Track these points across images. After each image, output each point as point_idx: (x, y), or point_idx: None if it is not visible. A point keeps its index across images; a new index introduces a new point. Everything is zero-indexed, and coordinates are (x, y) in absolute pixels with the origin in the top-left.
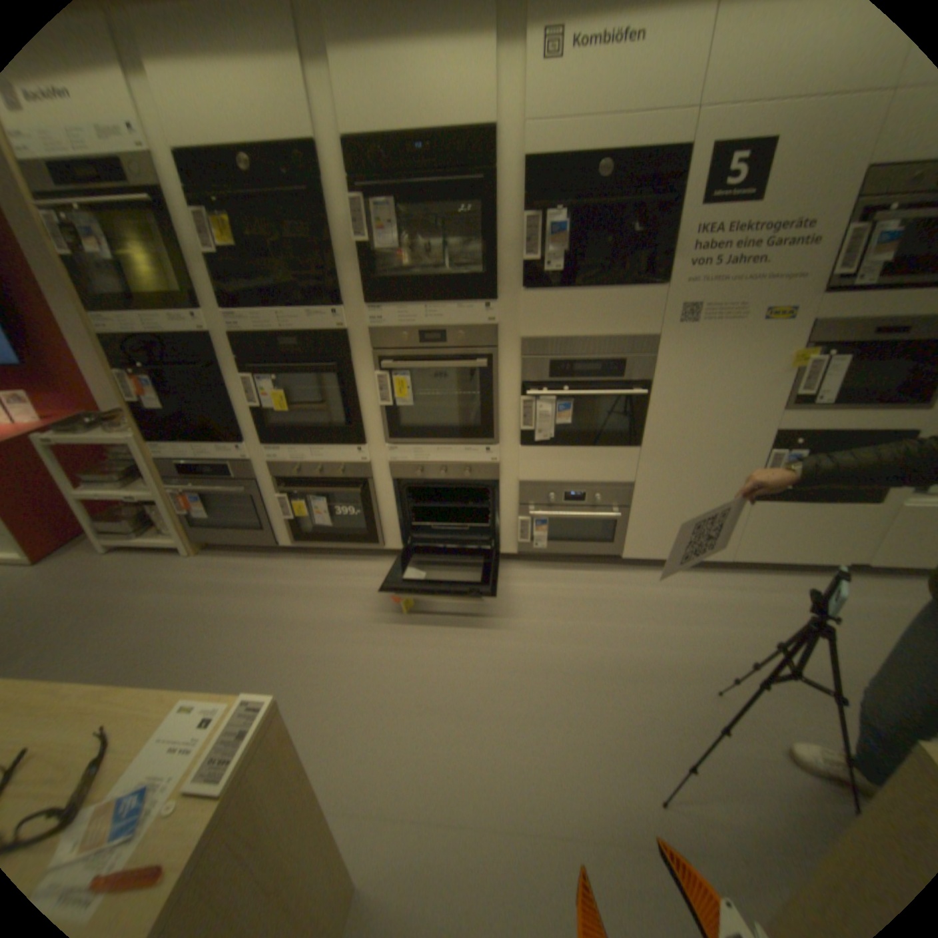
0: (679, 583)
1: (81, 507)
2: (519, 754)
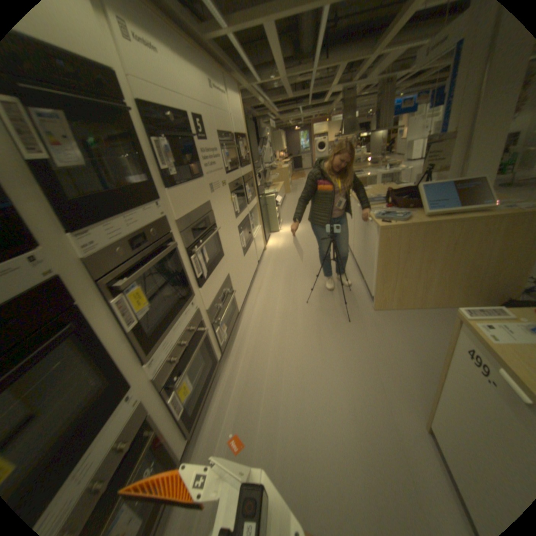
0: (251, 303)
1: None
2: (341, 364)
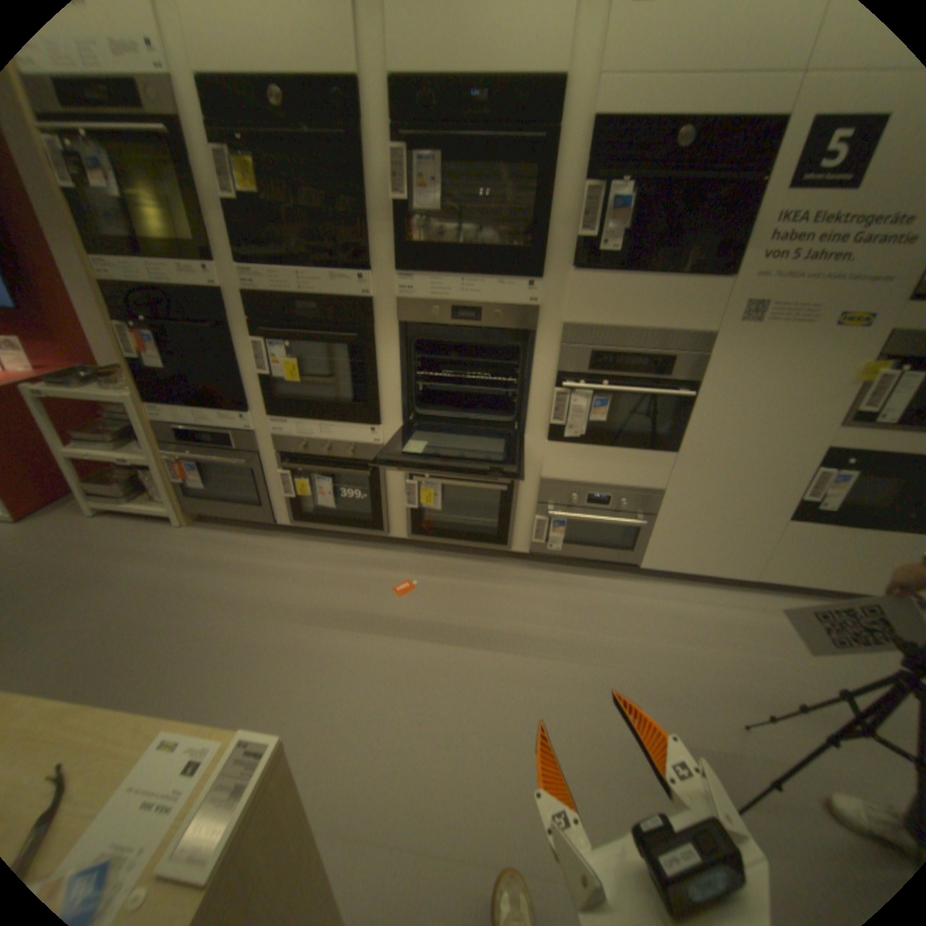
0: (699, 598)
1: (71, 465)
2: (529, 778)
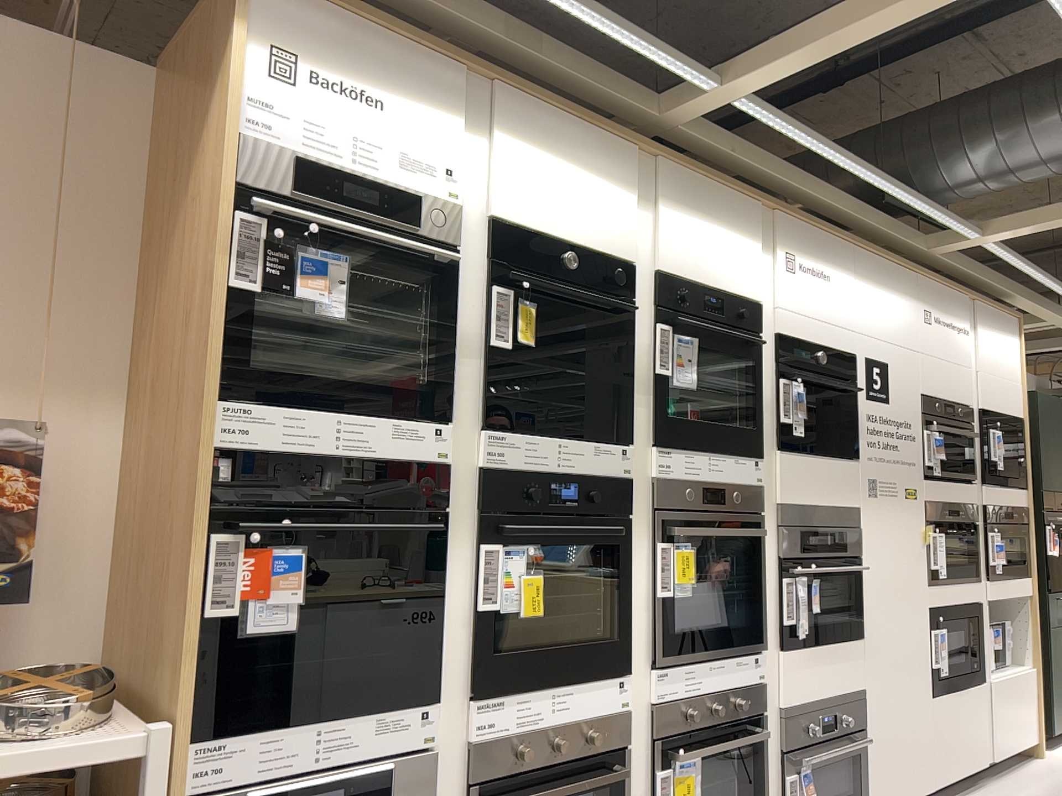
0: None
1: None
2: None
